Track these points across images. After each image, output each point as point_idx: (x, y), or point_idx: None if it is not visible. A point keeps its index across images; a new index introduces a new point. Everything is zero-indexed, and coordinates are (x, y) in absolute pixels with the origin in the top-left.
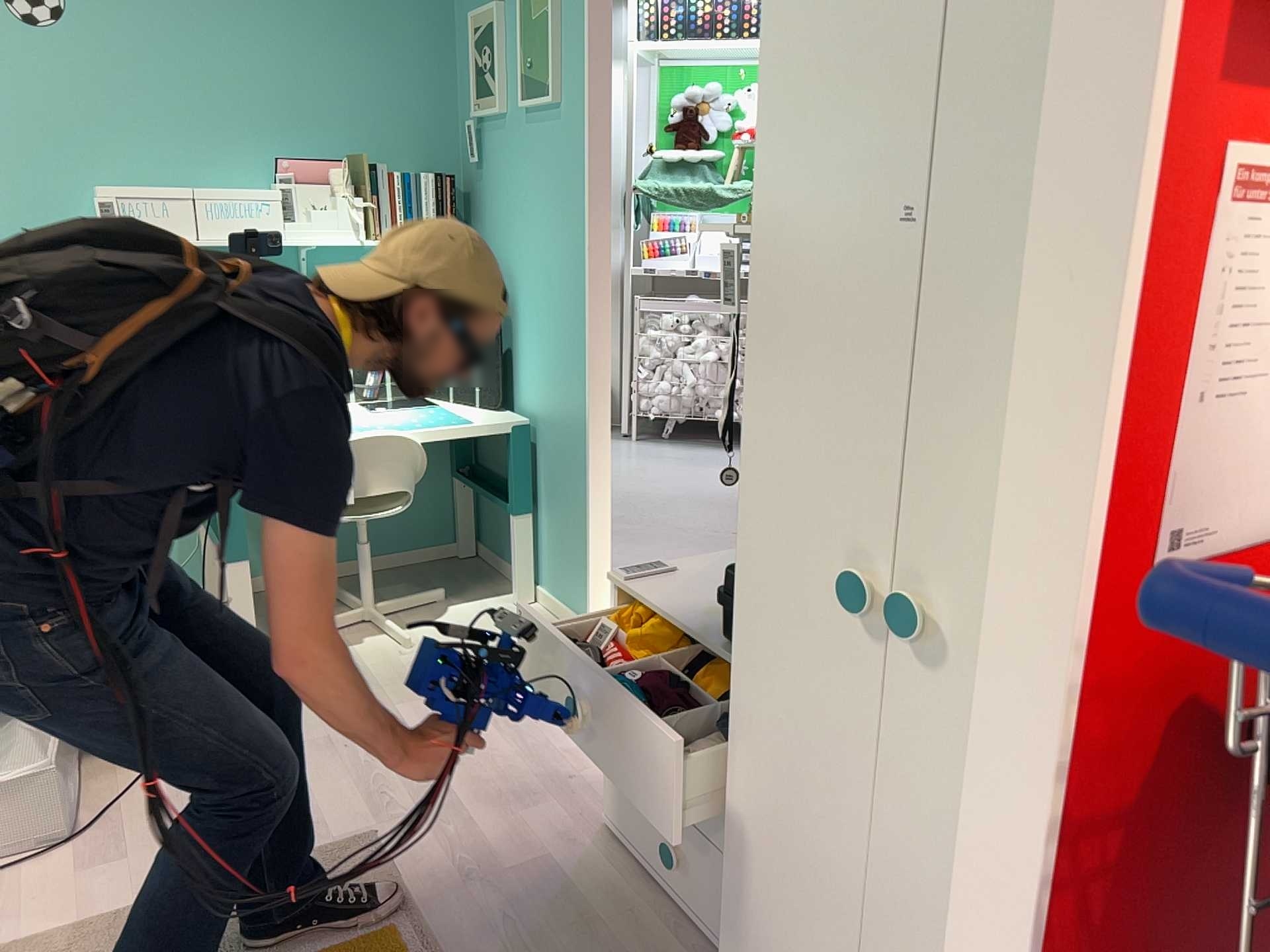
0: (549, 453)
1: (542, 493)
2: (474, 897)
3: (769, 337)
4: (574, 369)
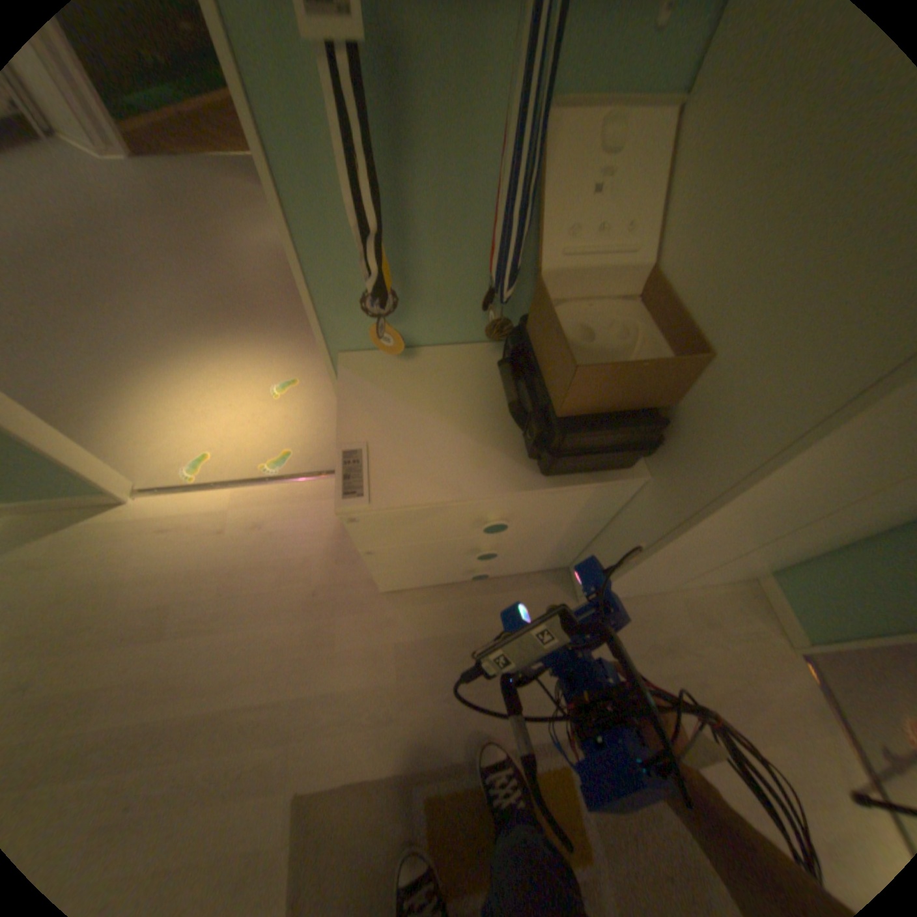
0: None
1: None
2: (414, 716)
3: None
4: None
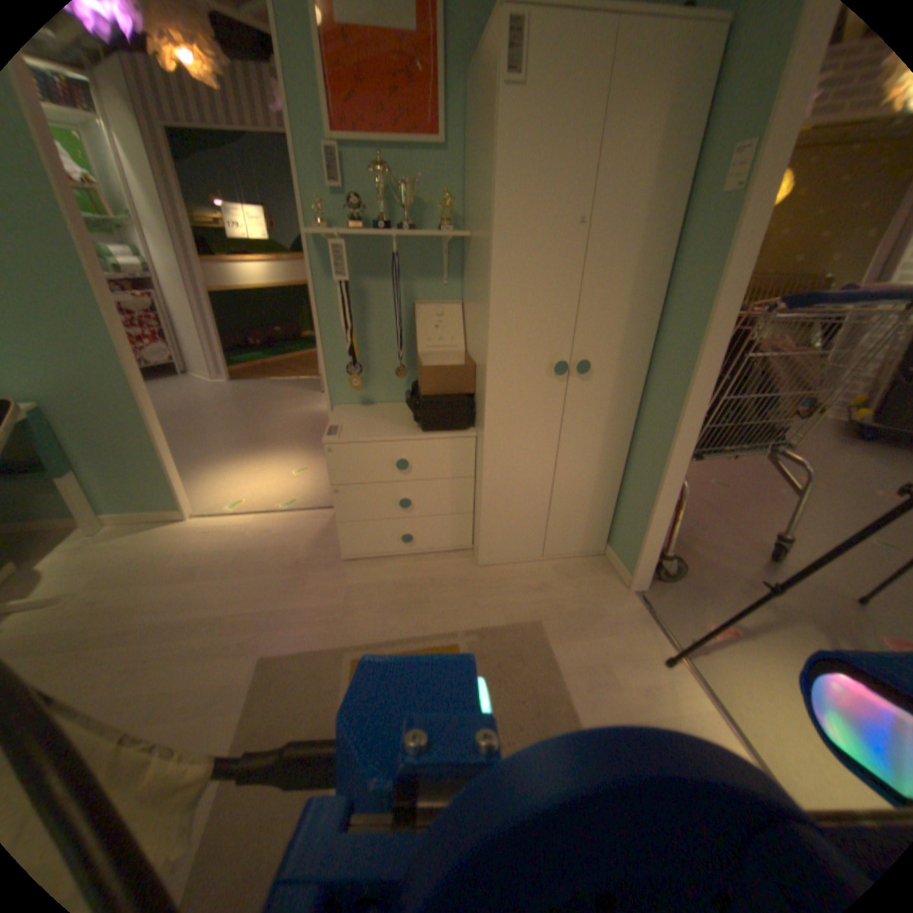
0: (76, 422)
1: (77, 453)
2: (352, 621)
3: (505, 282)
4: (95, 352)
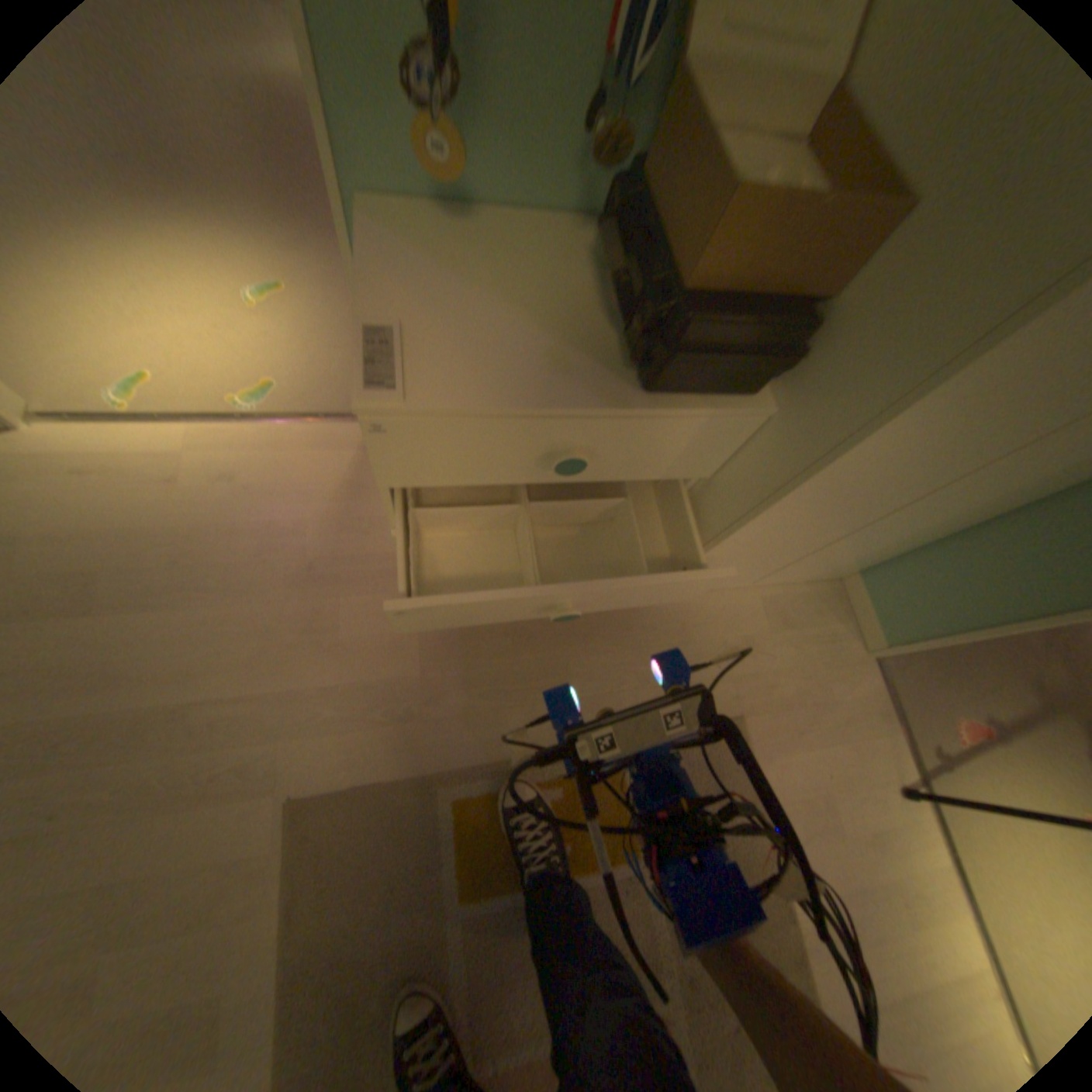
0: None
1: None
2: (441, 713)
3: None
4: None
